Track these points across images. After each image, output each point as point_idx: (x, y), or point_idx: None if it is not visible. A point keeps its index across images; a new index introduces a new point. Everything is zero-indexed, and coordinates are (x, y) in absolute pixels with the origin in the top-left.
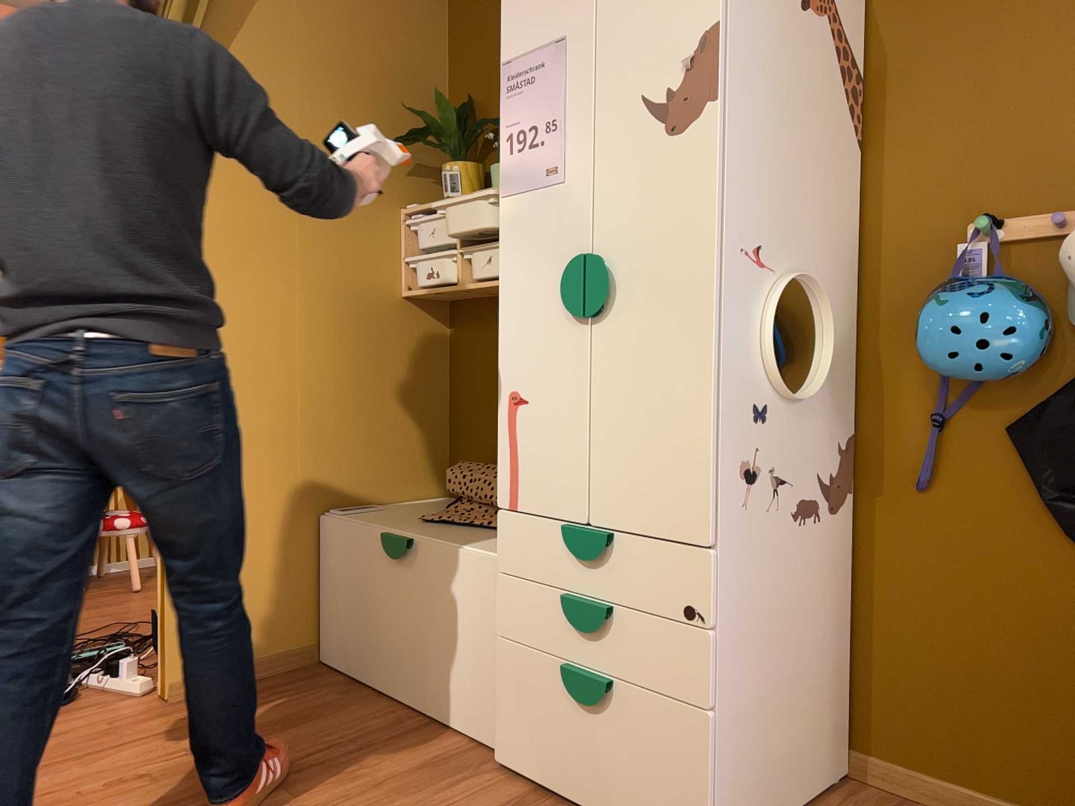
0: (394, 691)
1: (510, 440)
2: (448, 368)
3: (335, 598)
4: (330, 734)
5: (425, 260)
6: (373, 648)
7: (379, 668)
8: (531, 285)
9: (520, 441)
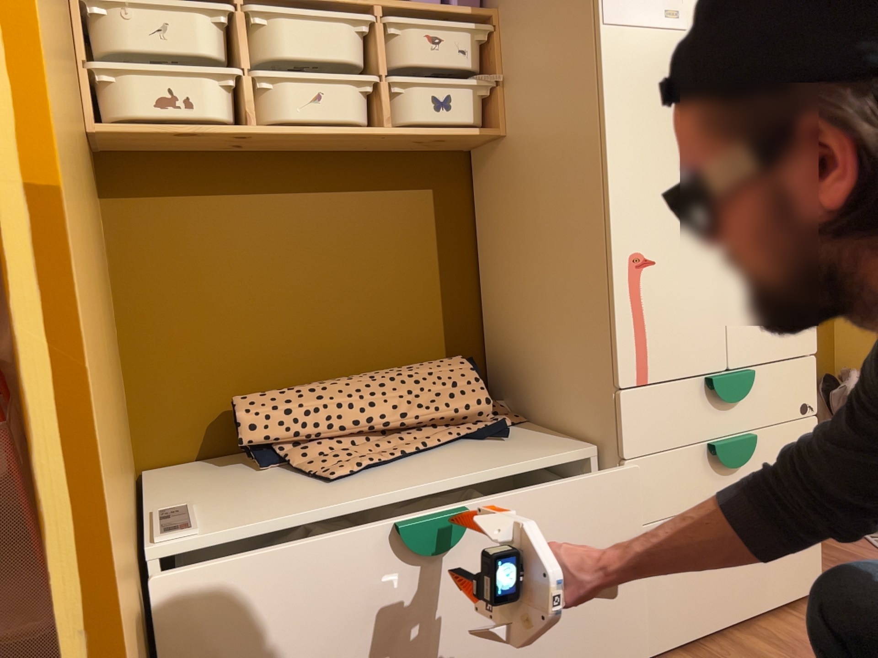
0: None
1: (635, 308)
2: (110, 266)
3: None
4: None
5: (153, 78)
6: None
7: None
8: (651, 135)
9: (648, 307)
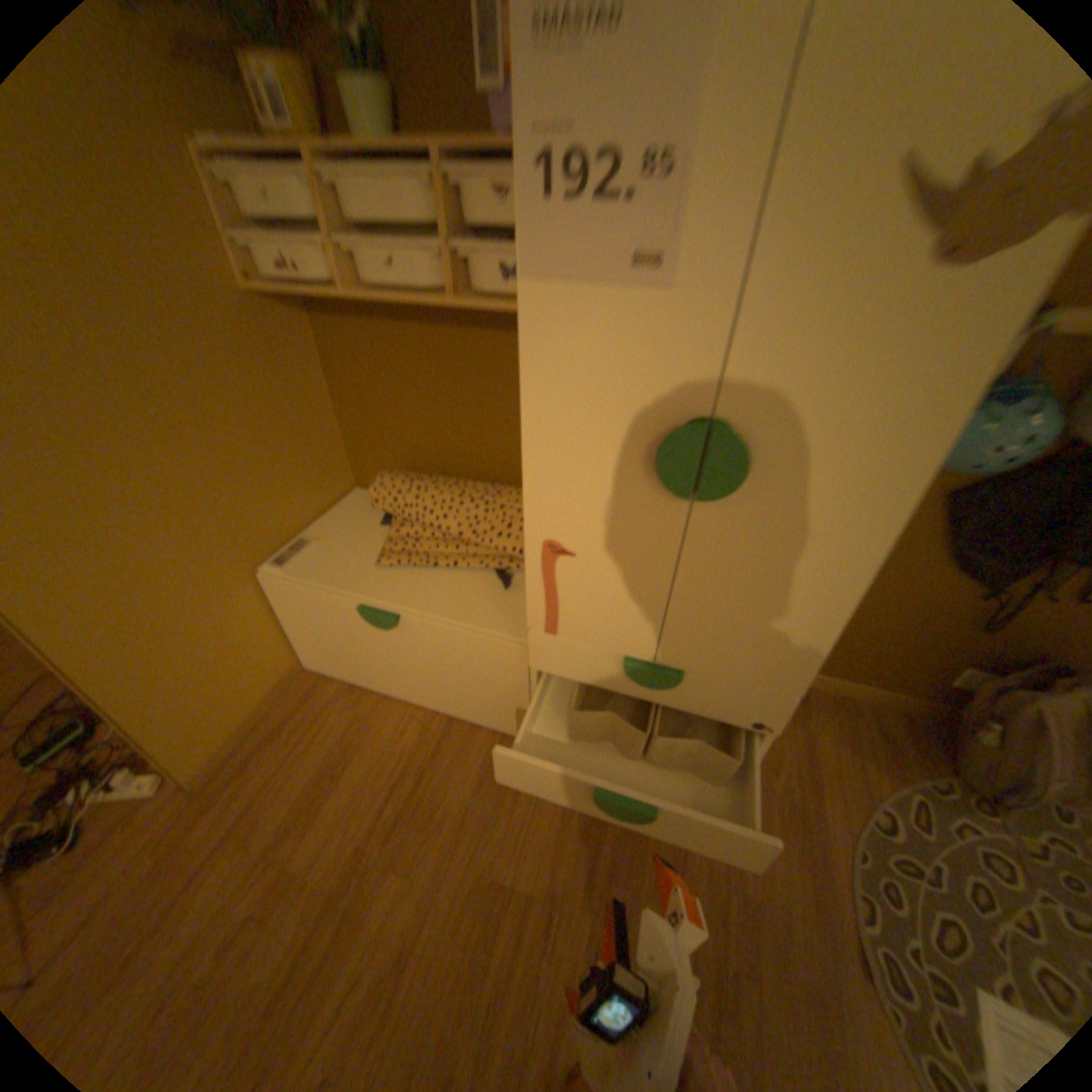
0: (402, 696)
1: (547, 581)
2: (319, 360)
3: (308, 635)
4: (380, 770)
5: (265, 239)
6: (370, 670)
7: (381, 682)
8: (586, 431)
9: (562, 586)
